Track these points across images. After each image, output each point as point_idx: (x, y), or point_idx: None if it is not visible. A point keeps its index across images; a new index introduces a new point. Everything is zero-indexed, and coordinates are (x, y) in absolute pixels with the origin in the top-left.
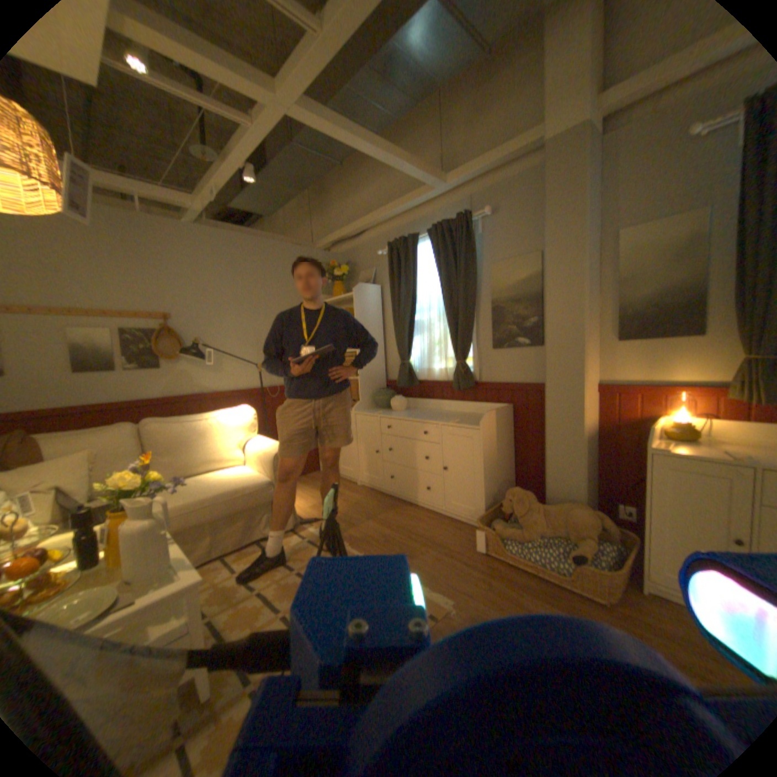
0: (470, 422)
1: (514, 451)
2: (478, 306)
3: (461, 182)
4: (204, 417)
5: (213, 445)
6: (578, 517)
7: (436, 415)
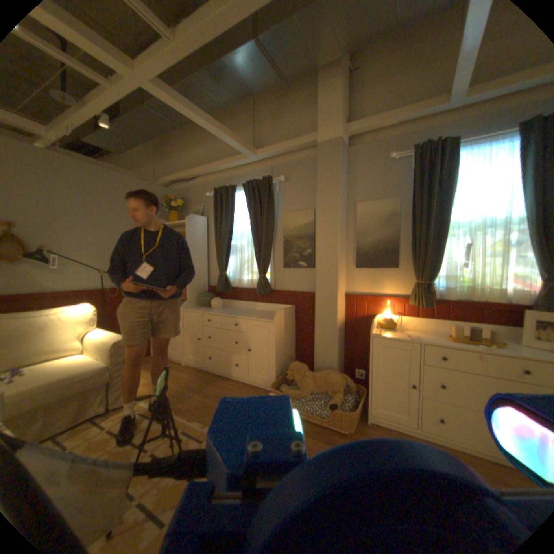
0: (267, 317)
1: (295, 336)
2: (274, 239)
3: (266, 157)
4: (44, 314)
5: (51, 338)
6: (332, 379)
7: (244, 312)
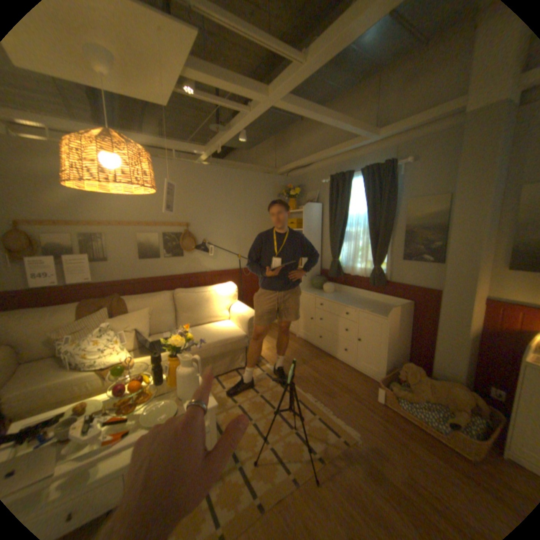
0: (380, 312)
1: (411, 333)
2: (394, 228)
3: (390, 135)
4: (208, 290)
5: (212, 308)
6: (457, 394)
7: (355, 301)
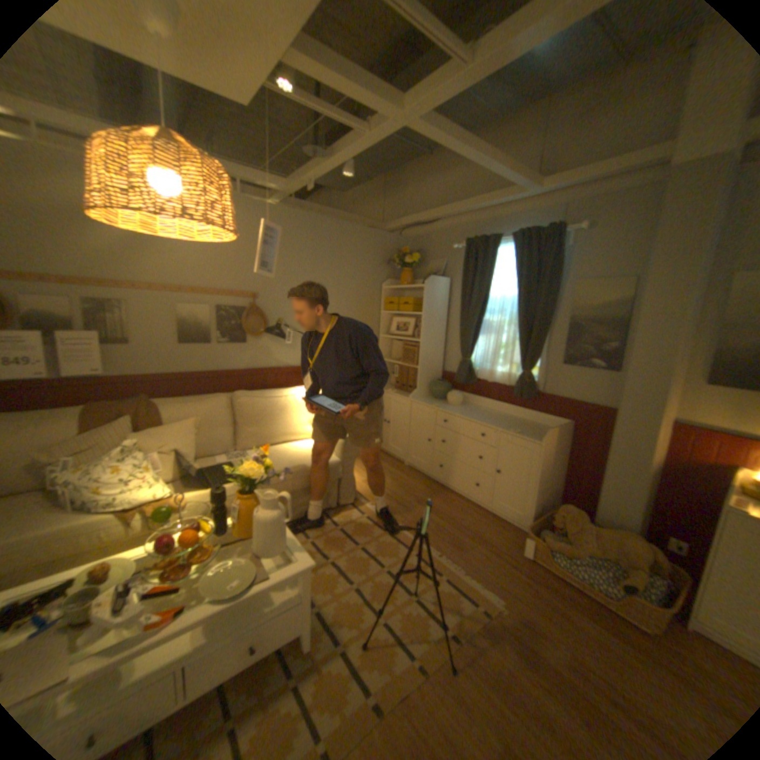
0: (530, 435)
1: (567, 464)
2: (553, 319)
3: (557, 188)
4: (284, 395)
5: (290, 421)
6: (632, 548)
7: (494, 418)
